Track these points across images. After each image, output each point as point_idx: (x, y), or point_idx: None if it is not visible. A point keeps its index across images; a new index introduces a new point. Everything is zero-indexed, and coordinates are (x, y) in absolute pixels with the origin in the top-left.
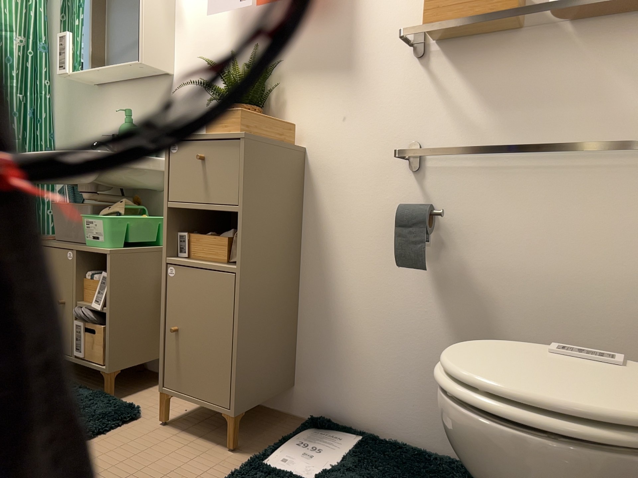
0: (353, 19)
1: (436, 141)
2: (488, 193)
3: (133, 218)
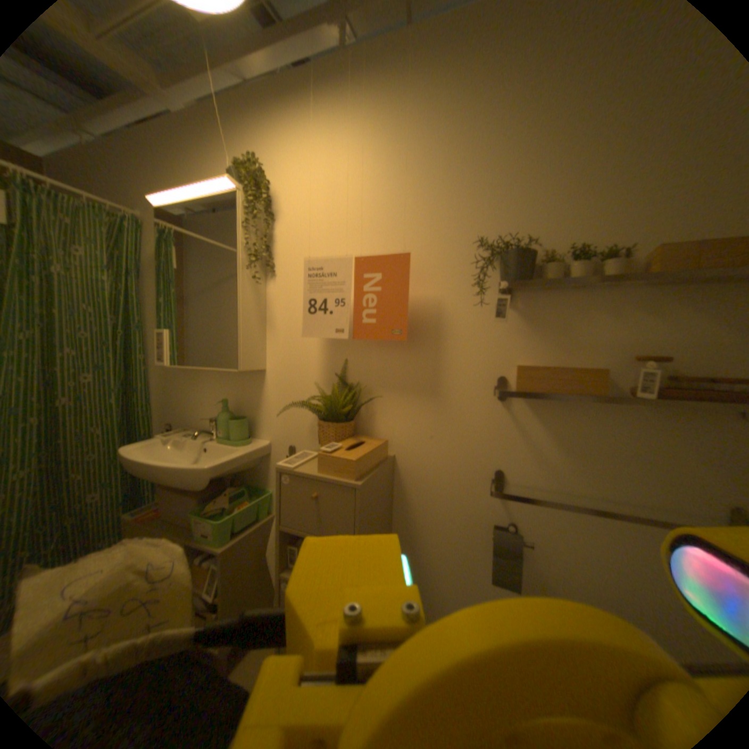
0: (441, 352)
1: (522, 472)
2: (572, 525)
3: (235, 513)
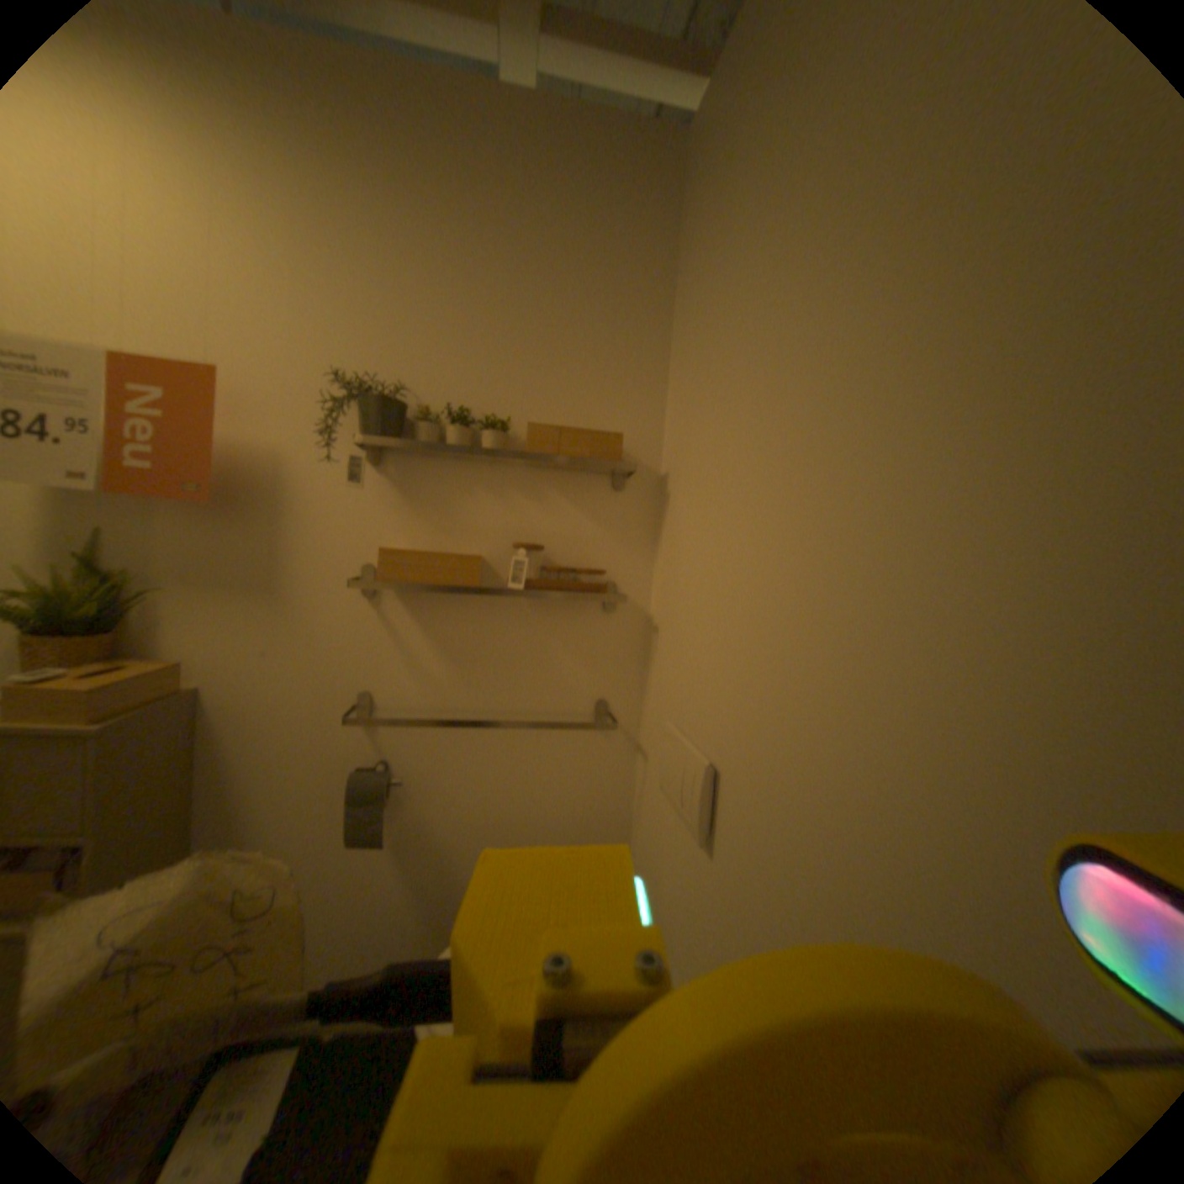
0: (279, 526)
1: (394, 690)
2: (453, 747)
3: None
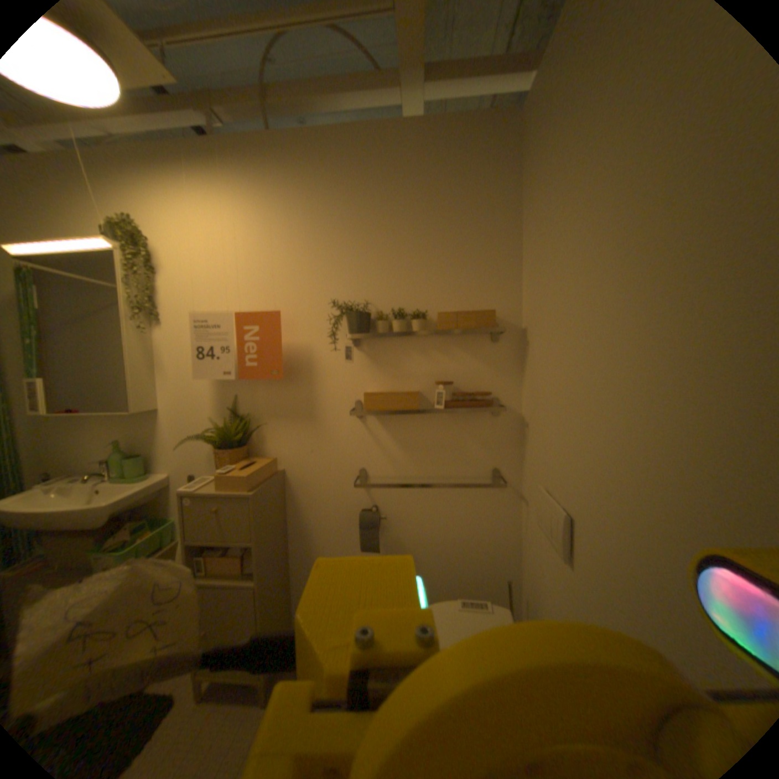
0: (313, 384)
1: (377, 467)
2: (411, 498)
3: (138, 543)
